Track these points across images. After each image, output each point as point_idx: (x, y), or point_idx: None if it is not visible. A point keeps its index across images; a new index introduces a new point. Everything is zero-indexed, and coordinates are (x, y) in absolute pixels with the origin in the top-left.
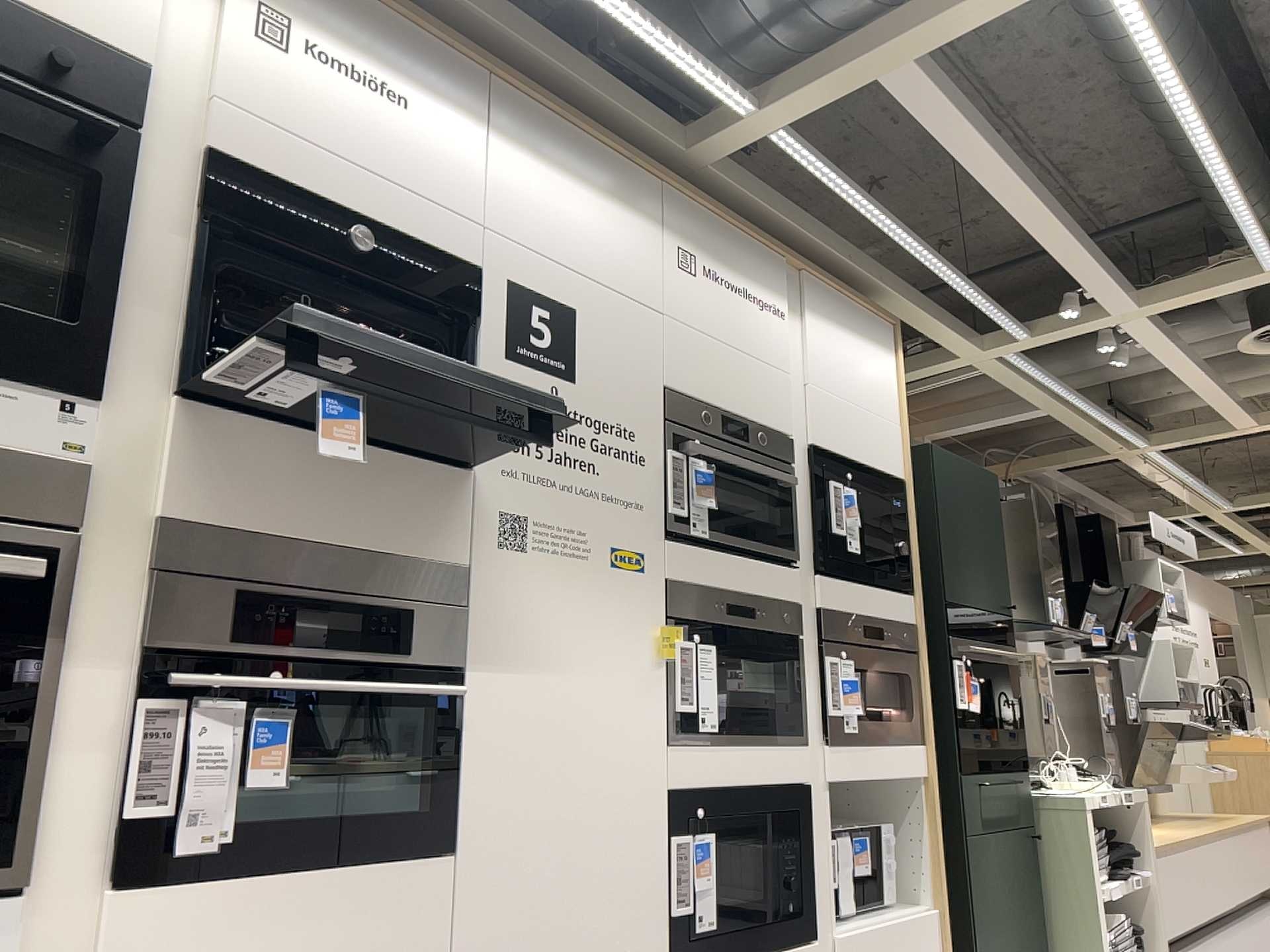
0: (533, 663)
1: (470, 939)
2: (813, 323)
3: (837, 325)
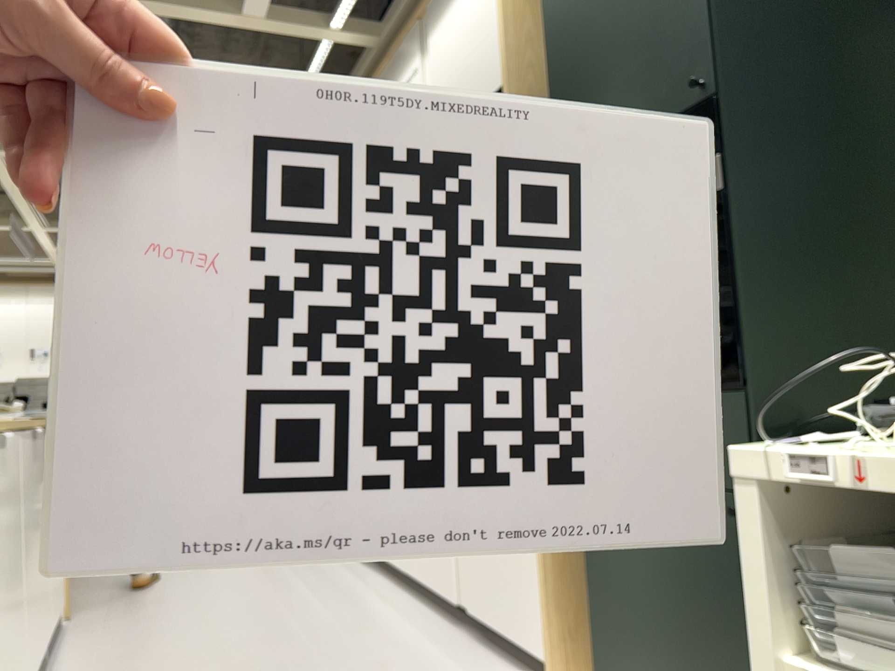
0: None
1: None
2: (433, 43)
3: (448, 9)
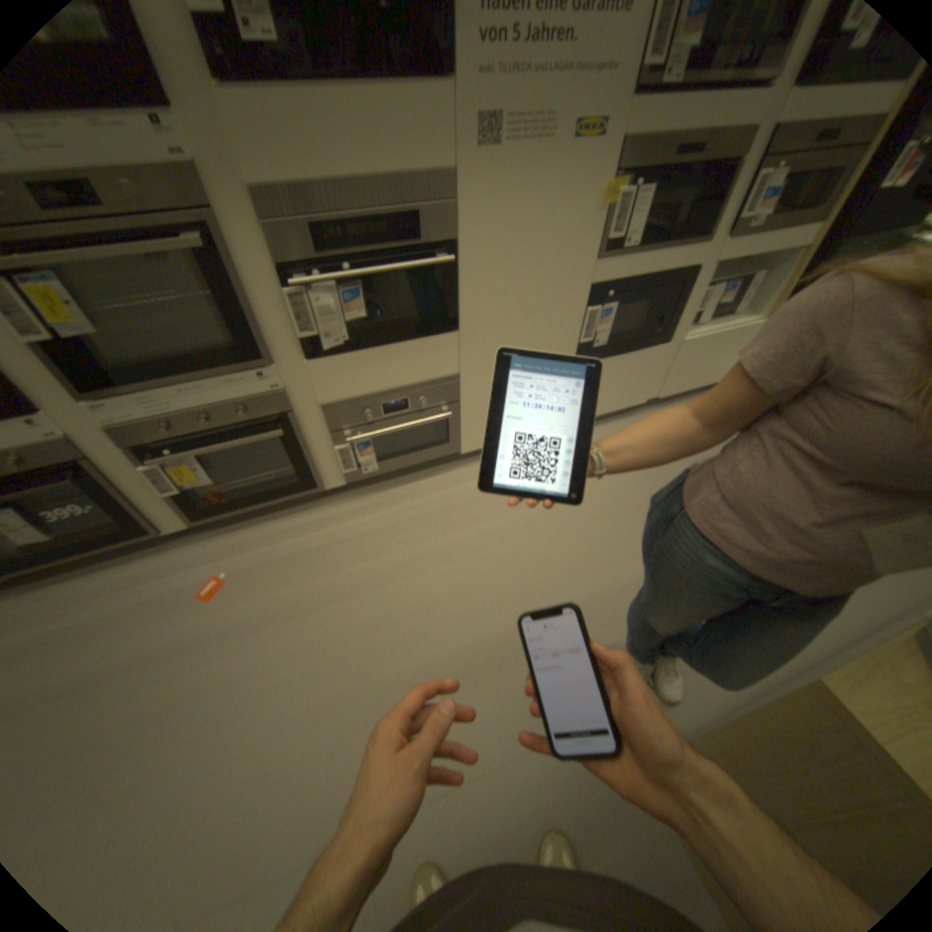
0: (504, 225)
1: (468, 360)
2: None
3: None
